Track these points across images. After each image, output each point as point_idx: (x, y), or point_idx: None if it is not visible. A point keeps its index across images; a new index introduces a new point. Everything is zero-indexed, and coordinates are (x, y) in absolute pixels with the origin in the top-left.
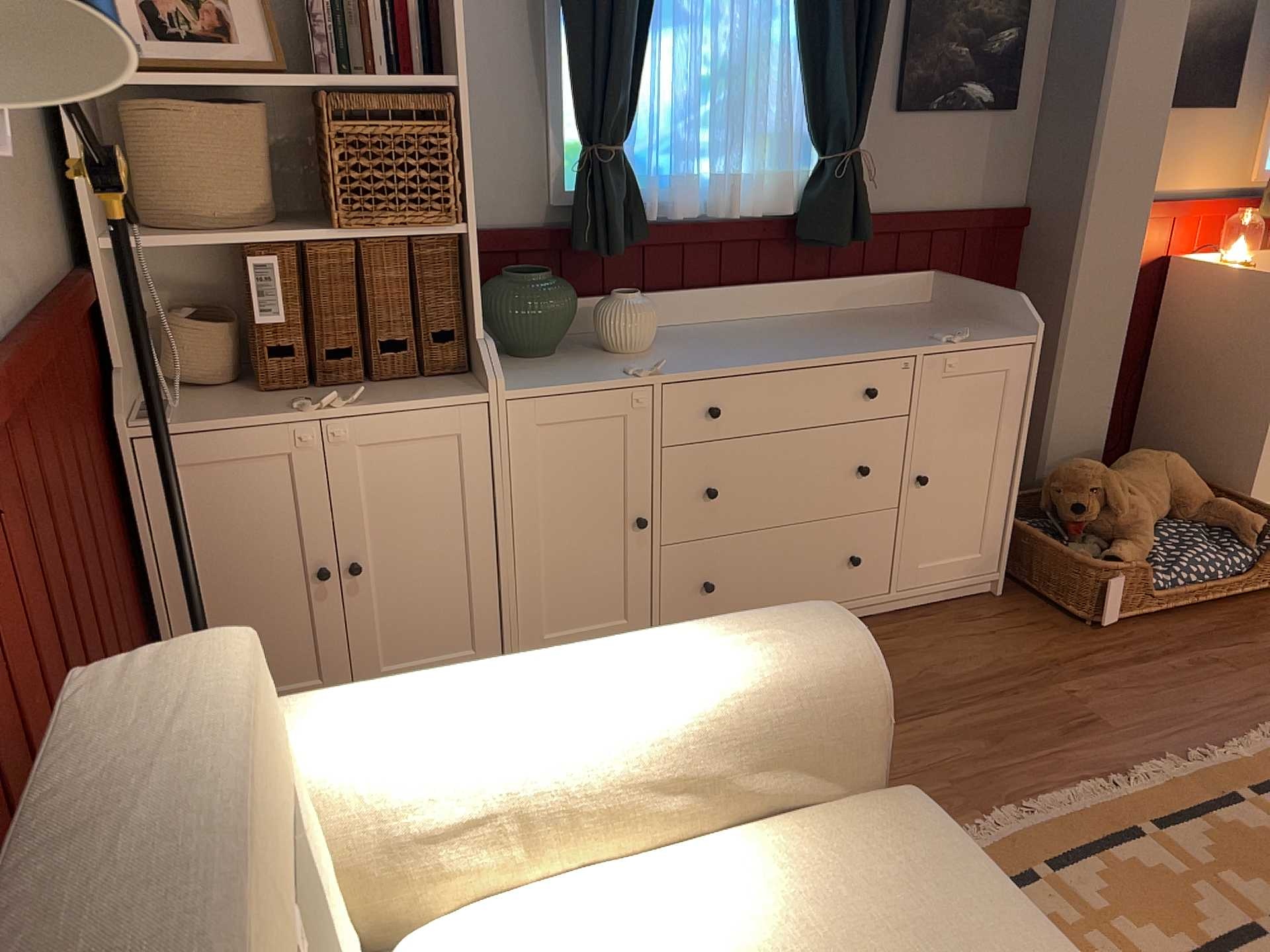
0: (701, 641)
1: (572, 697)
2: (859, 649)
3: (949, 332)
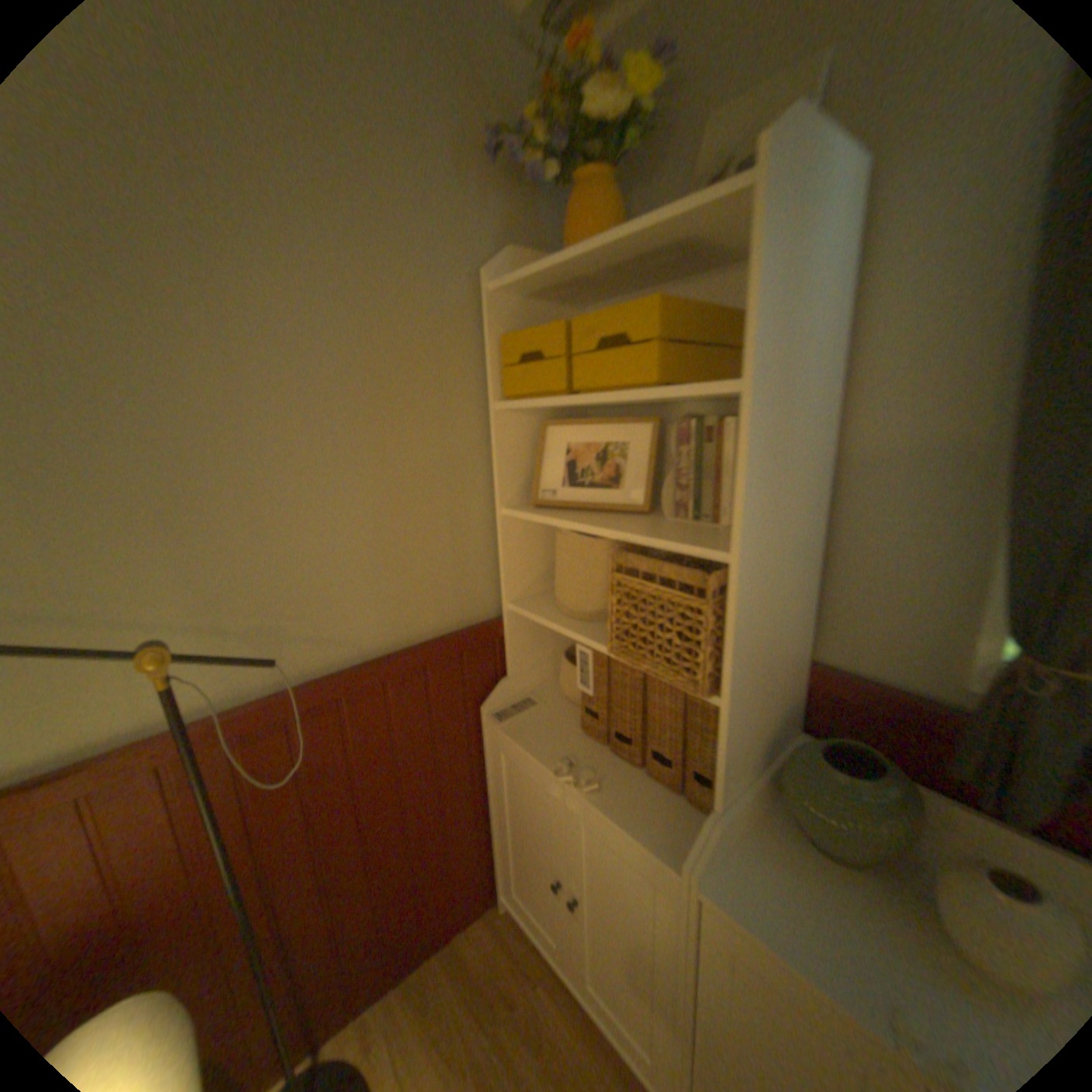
0: None
1: None
2: None
3: None
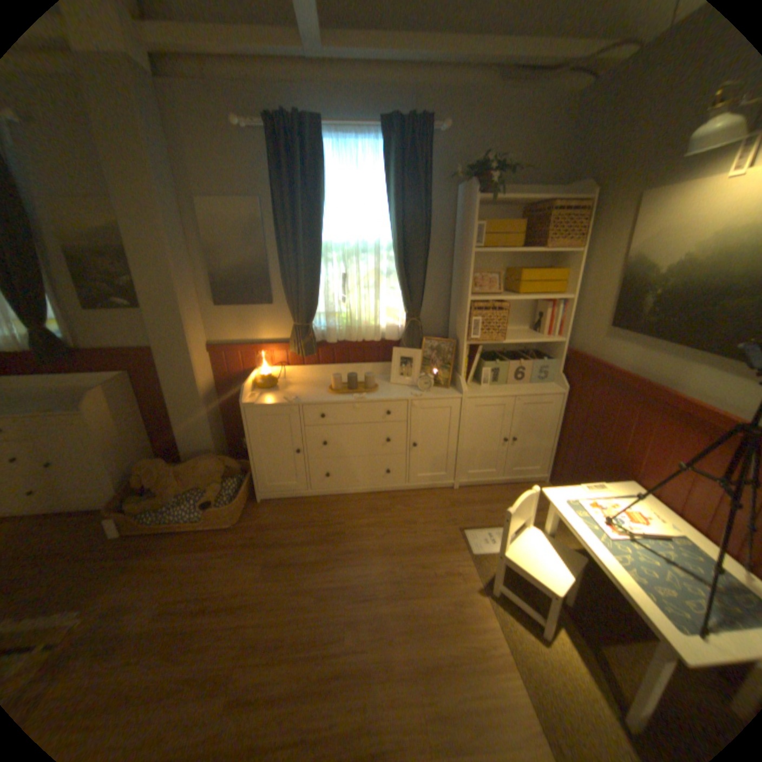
0: None
1: None
2: None
3: (55, 407)
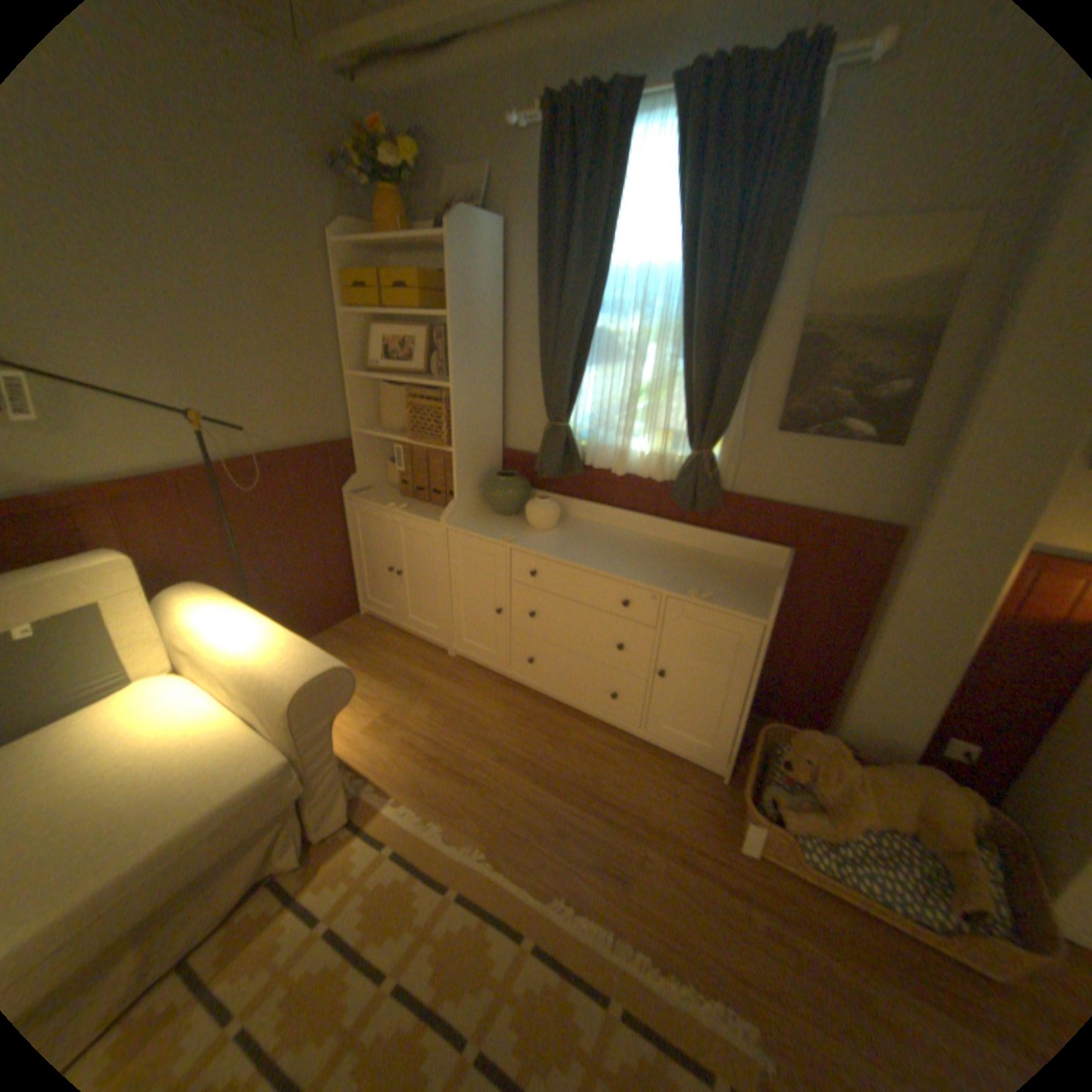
0: (277, 647)
1: (225, 636)
2: (294, 688)
3: (711, 591)
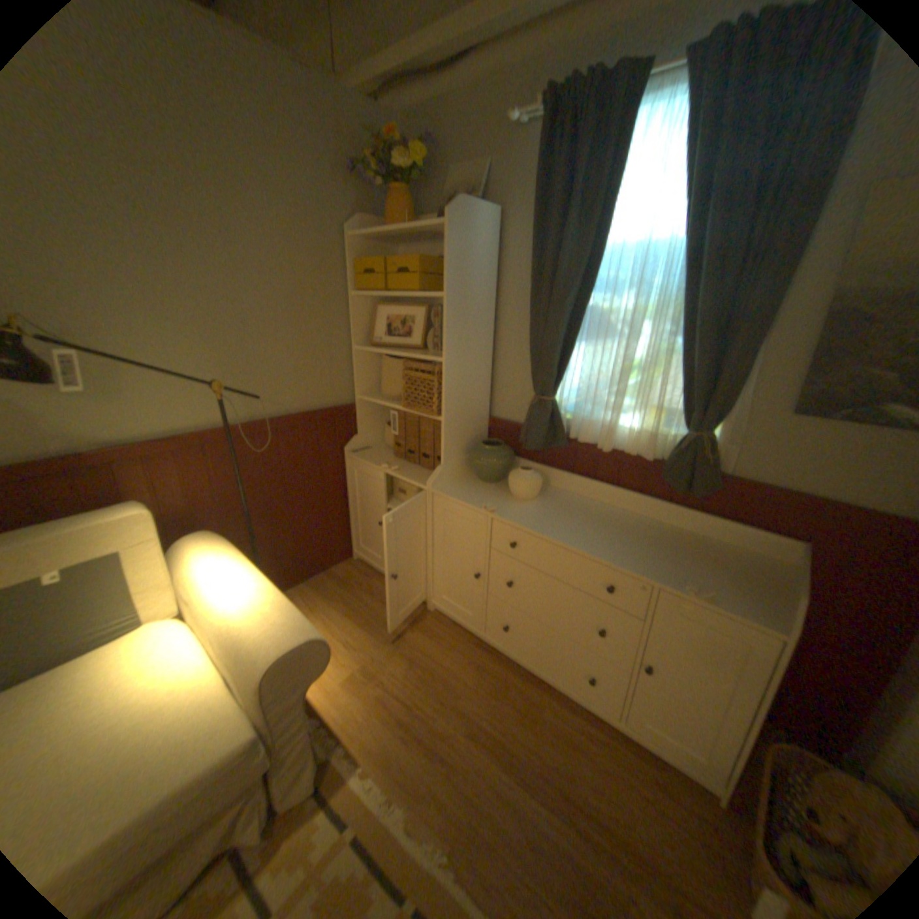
0: (263, 609)
1: (221, 592)
2: (269, 661)
3: (714, 588)
